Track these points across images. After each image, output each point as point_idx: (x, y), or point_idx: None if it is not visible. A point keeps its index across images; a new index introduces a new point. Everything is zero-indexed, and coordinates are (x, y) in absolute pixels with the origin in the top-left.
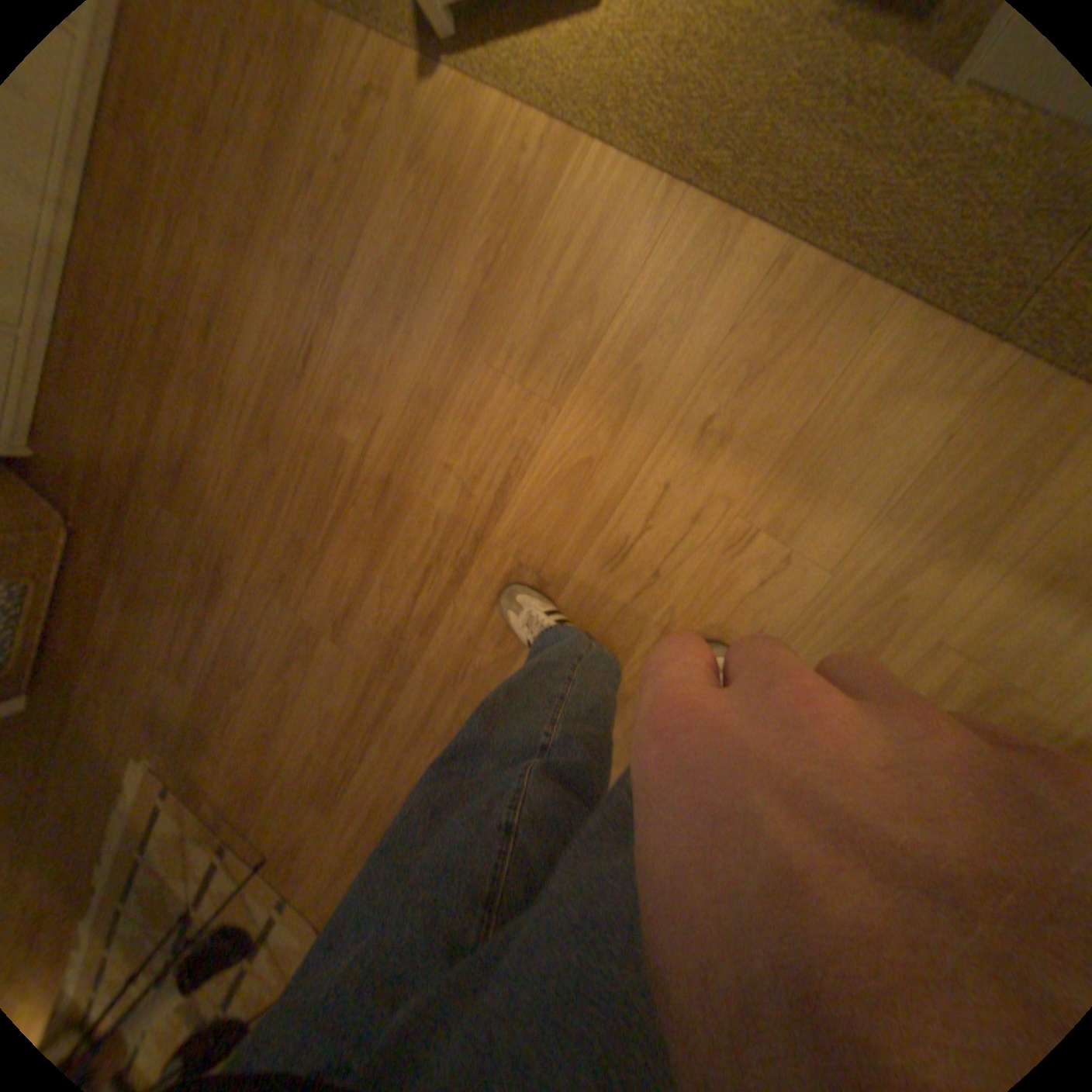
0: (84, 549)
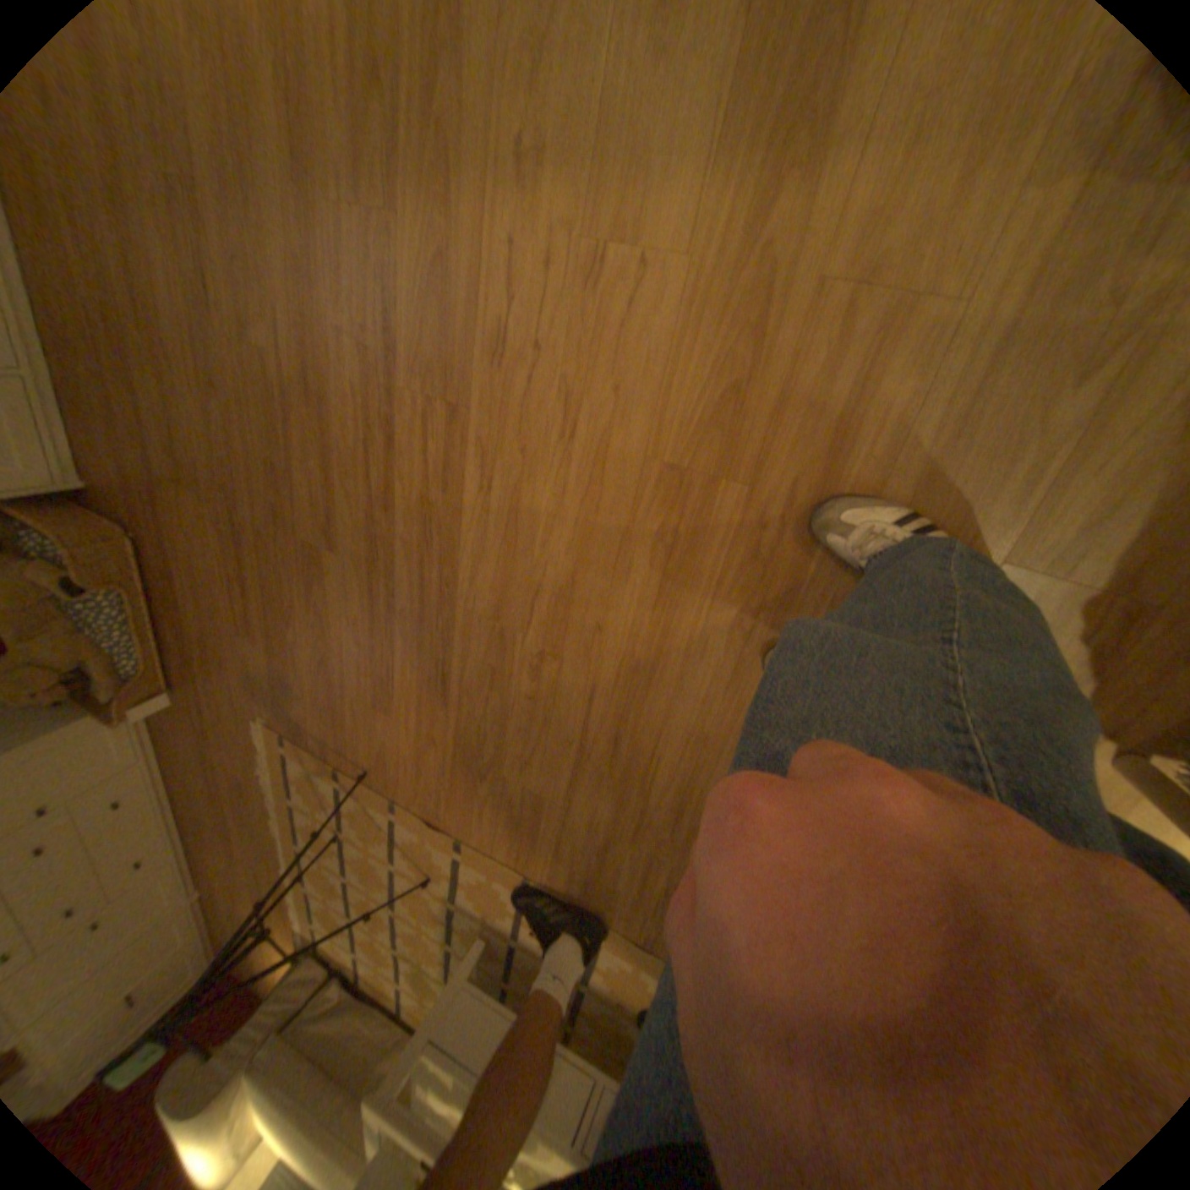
0: (143, 548)
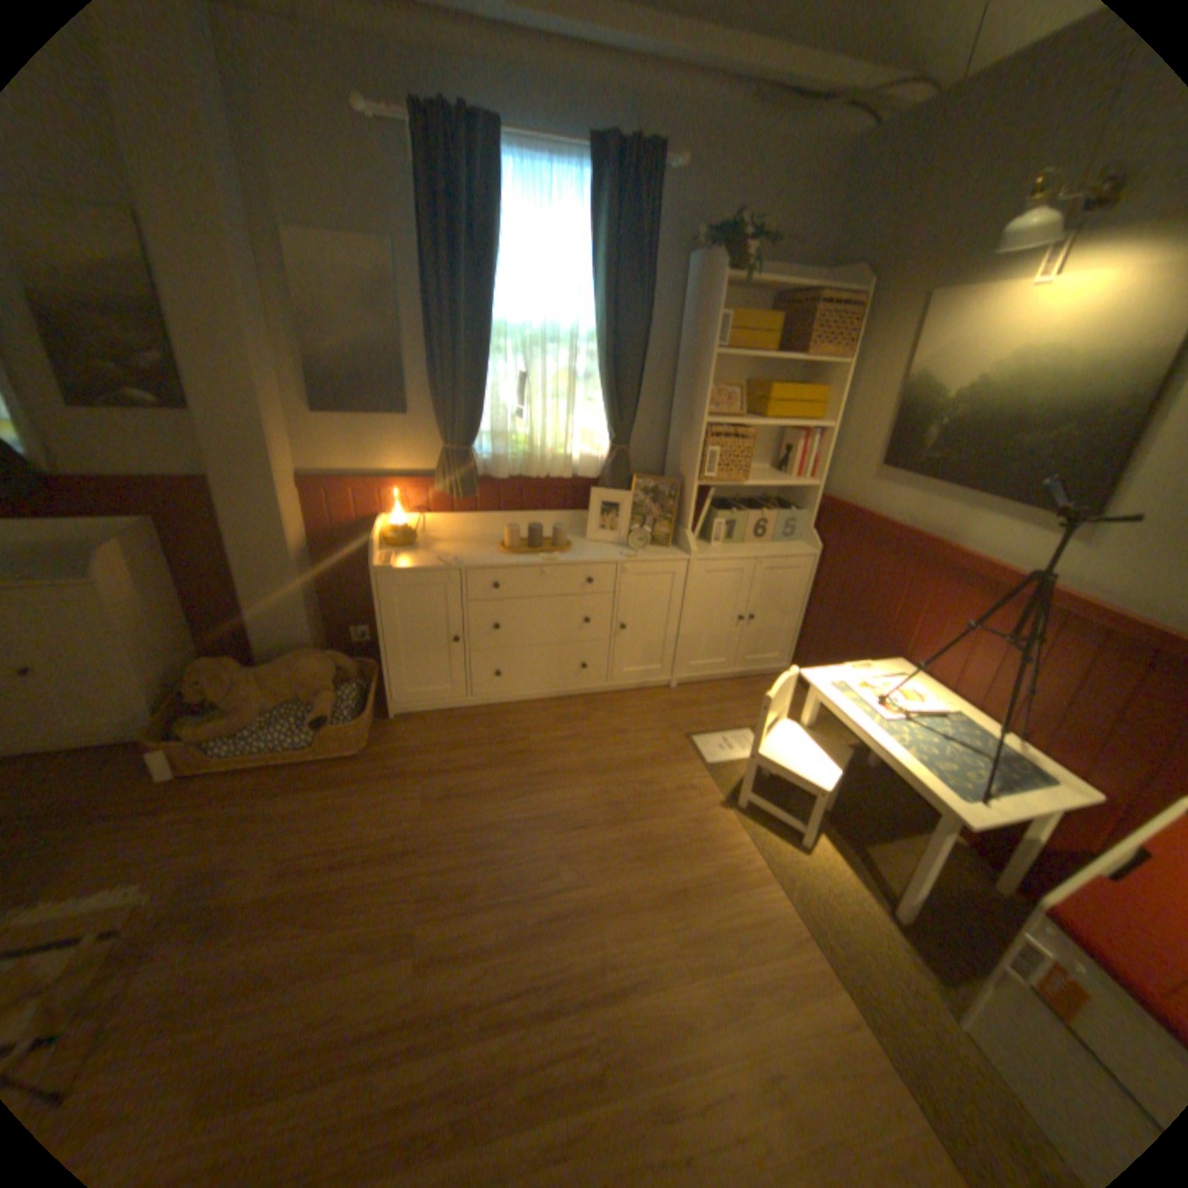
0: (348, 773)
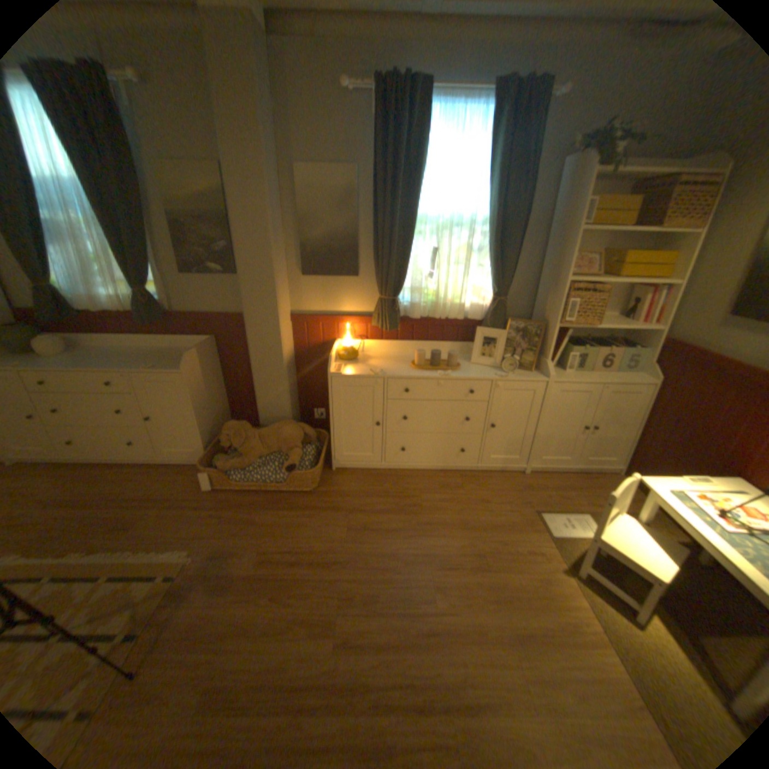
0: (306, 503)
